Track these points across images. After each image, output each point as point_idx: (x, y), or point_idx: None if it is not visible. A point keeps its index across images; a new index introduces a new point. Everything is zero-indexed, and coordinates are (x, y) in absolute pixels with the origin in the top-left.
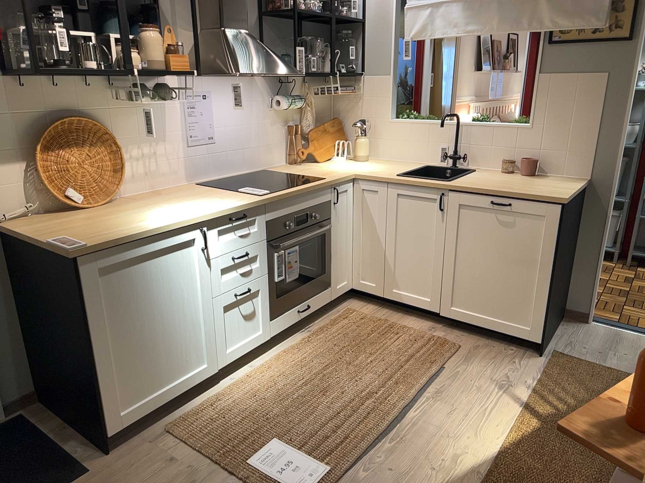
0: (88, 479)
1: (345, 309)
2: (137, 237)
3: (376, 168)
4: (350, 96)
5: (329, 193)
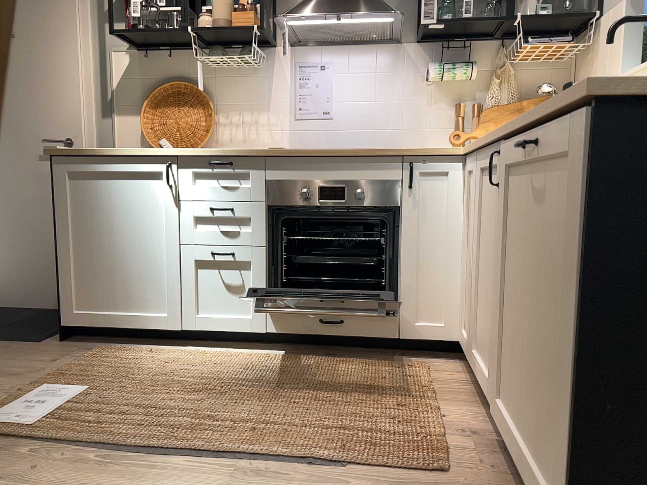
0: (29, 344)
1: (424, 363)
2: (99, 153)
3: None
4: (584, 59)
5: (396, 169)
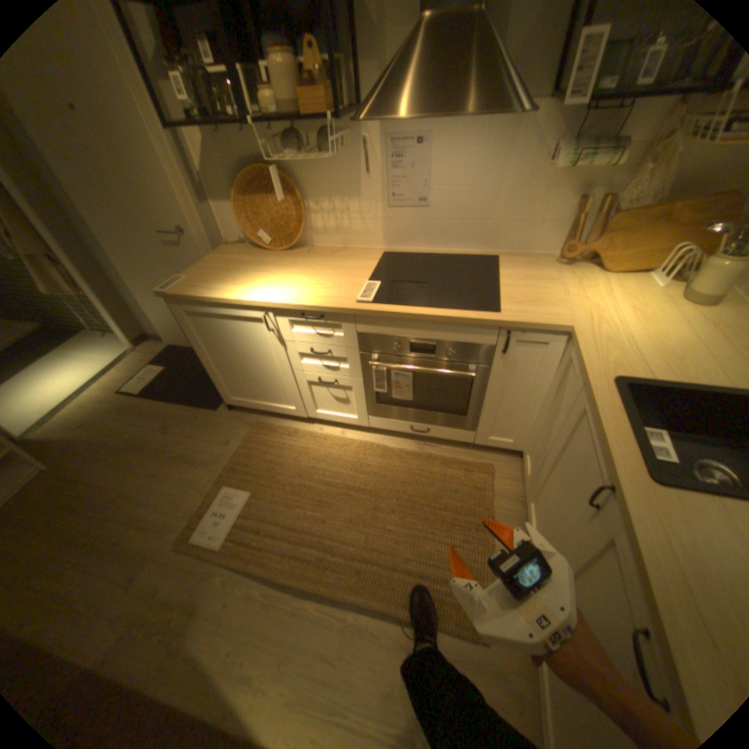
0: (210, 413)
1: (490, 461)
2: (203, 299)
3: (653, 334)
4: None
5: (490, 334)
